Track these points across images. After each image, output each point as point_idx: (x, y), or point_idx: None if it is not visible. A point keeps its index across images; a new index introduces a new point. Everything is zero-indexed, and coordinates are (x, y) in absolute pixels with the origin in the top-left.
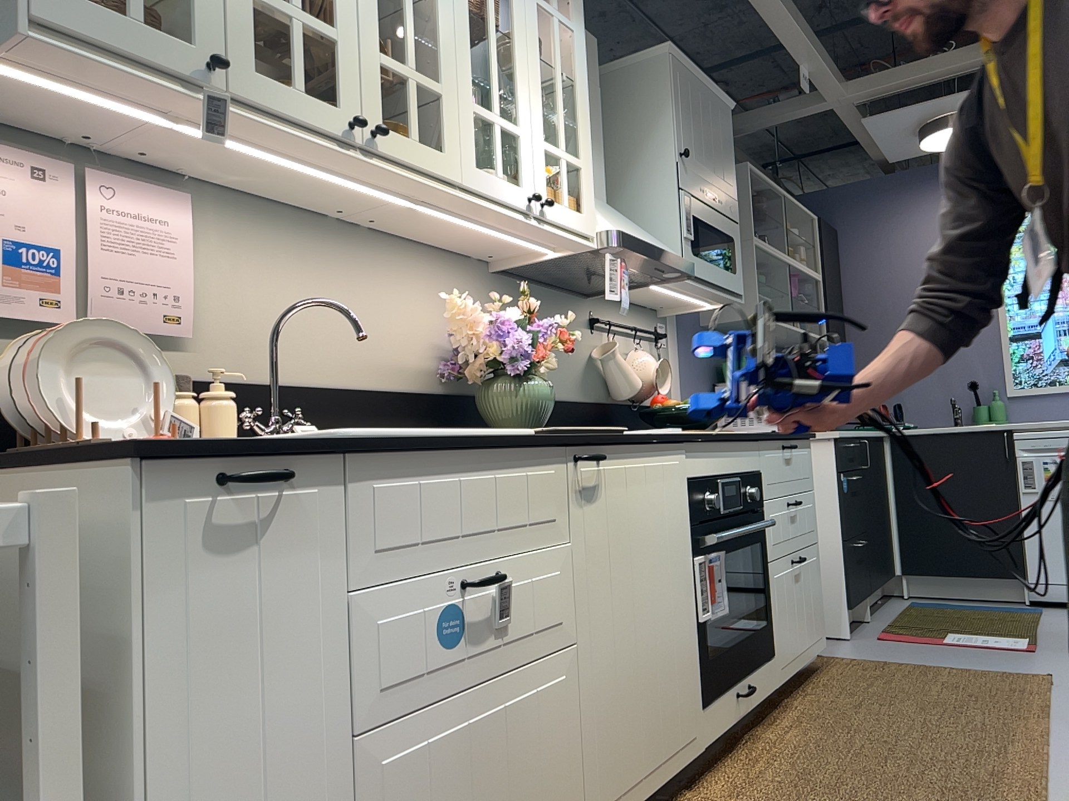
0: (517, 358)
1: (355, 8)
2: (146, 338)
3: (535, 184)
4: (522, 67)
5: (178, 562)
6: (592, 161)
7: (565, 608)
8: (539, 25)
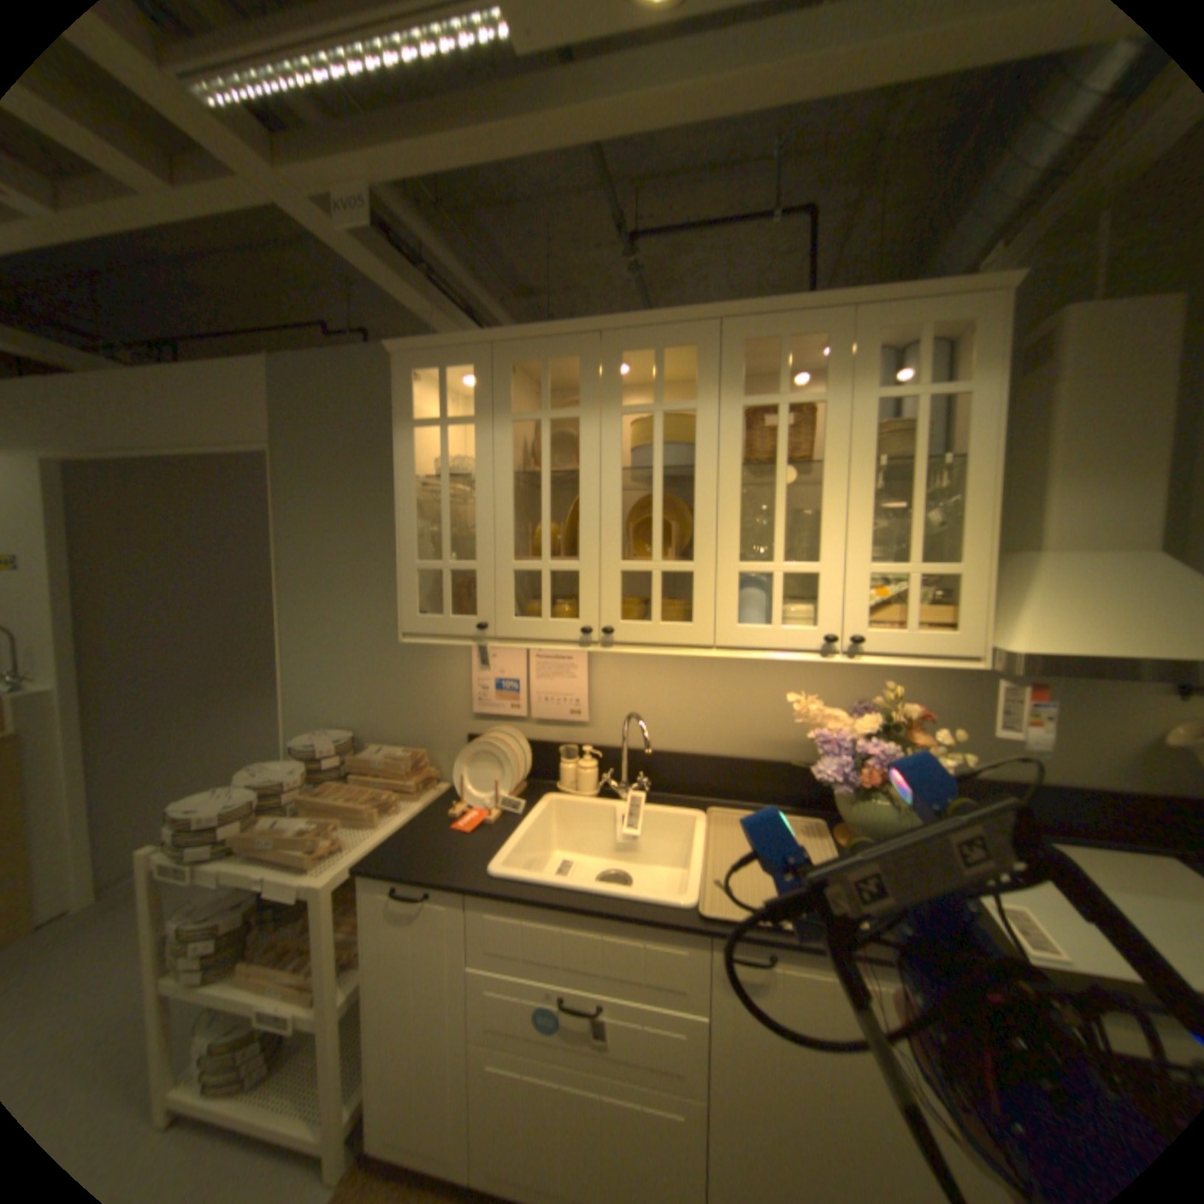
0: (842, 780)
1: (597, 539)
2: (517, 747)
3: (842, 621)
4: (832, 494)
5: (378, 925)
6: (993, 558)
7: (694, 1071)
8: (876, 426)
